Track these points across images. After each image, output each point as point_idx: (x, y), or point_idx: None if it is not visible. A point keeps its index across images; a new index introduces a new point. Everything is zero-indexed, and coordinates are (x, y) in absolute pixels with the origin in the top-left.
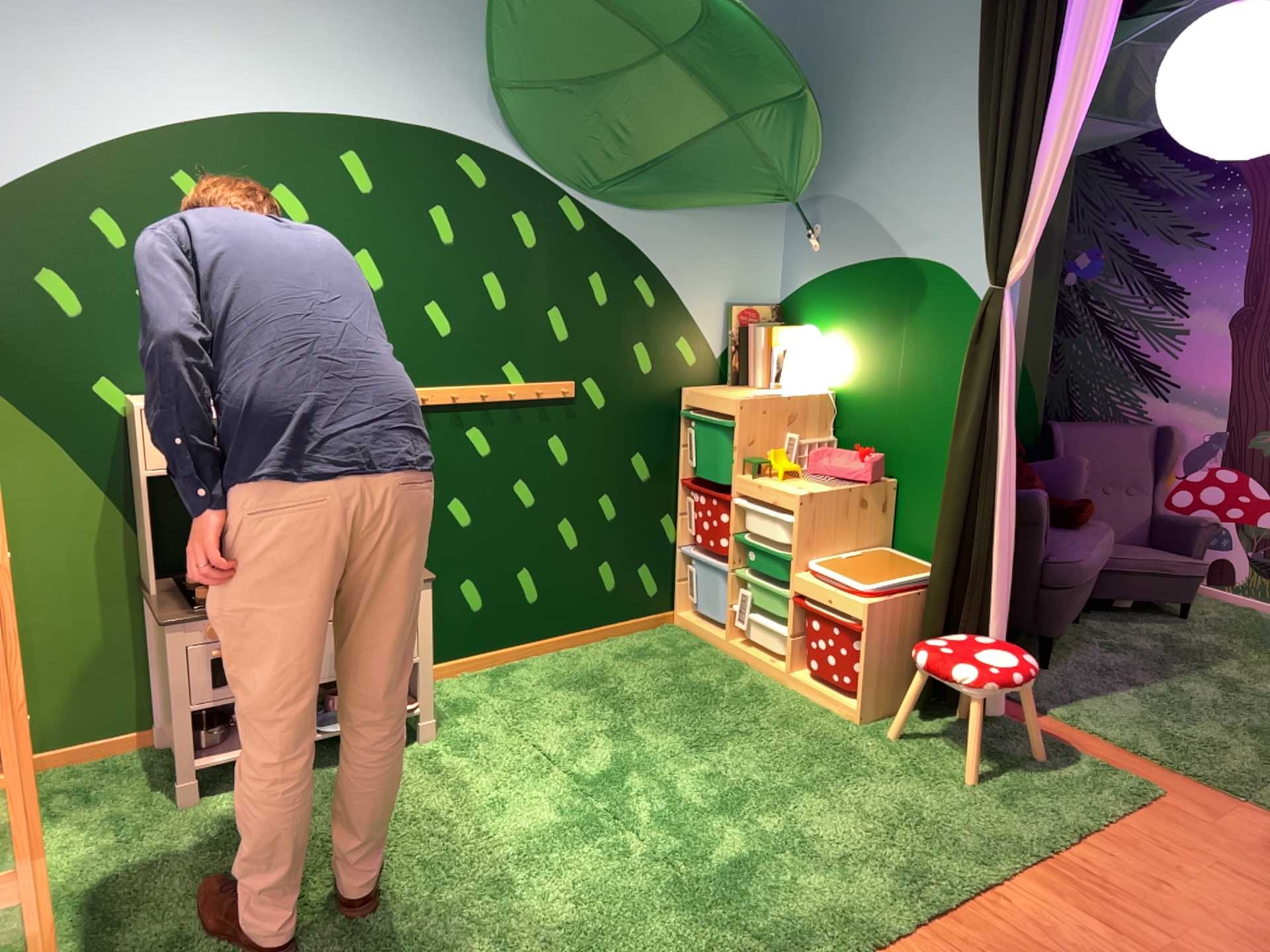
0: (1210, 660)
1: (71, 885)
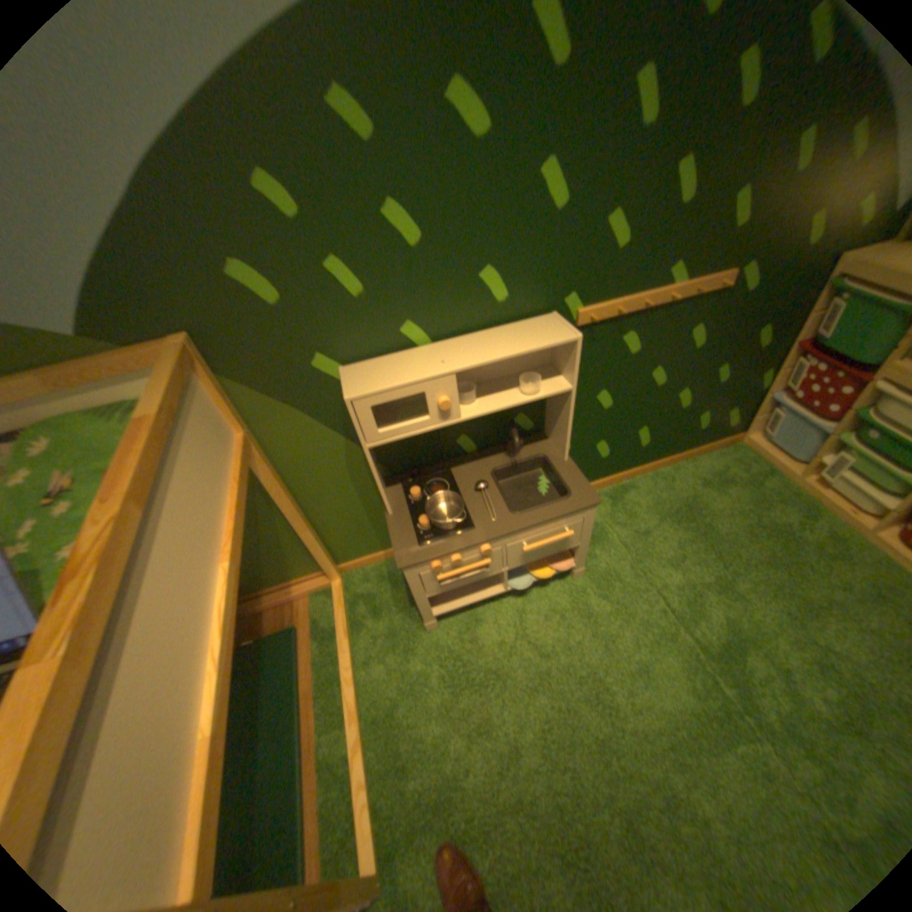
0: None
1: (373, 707)
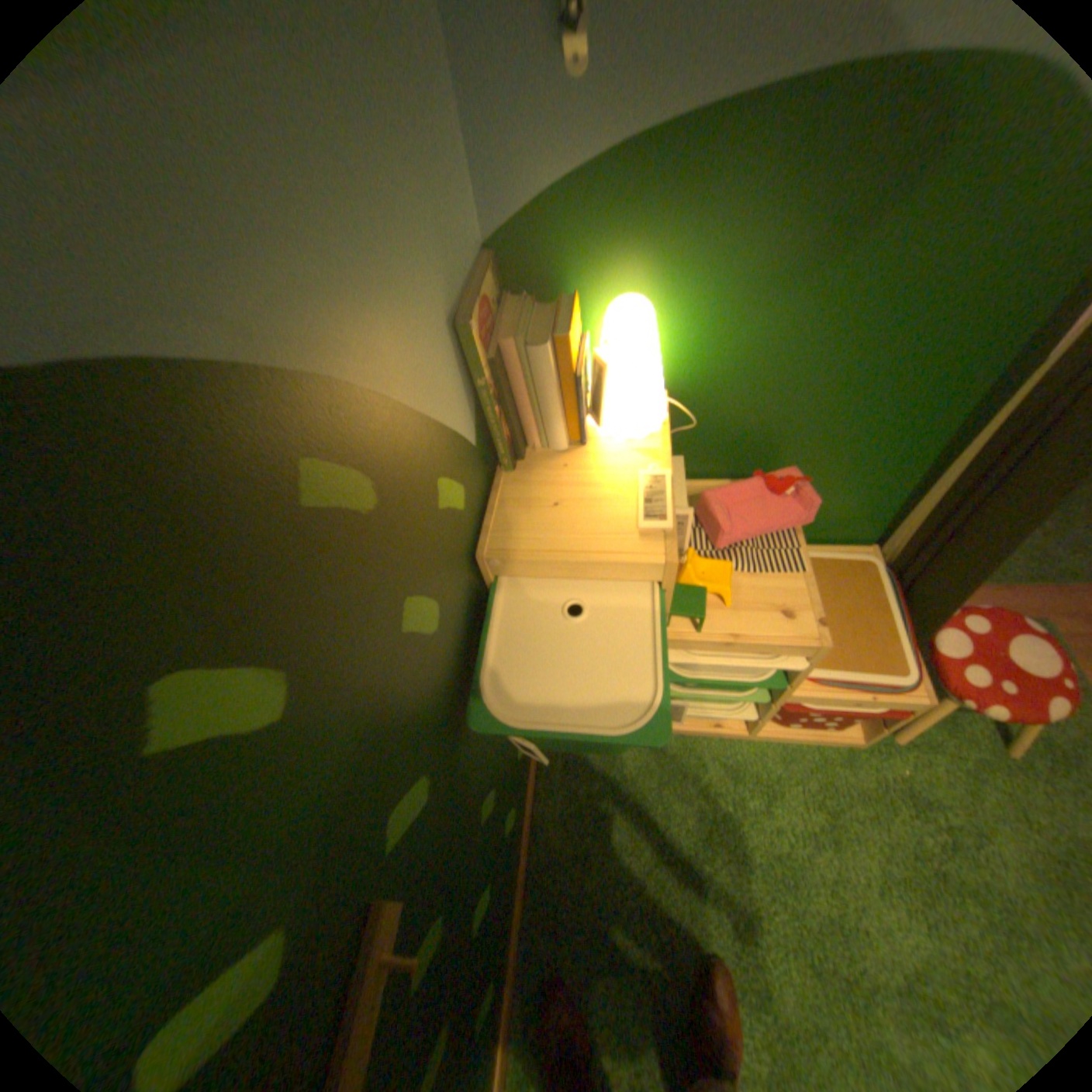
0: None
1: None
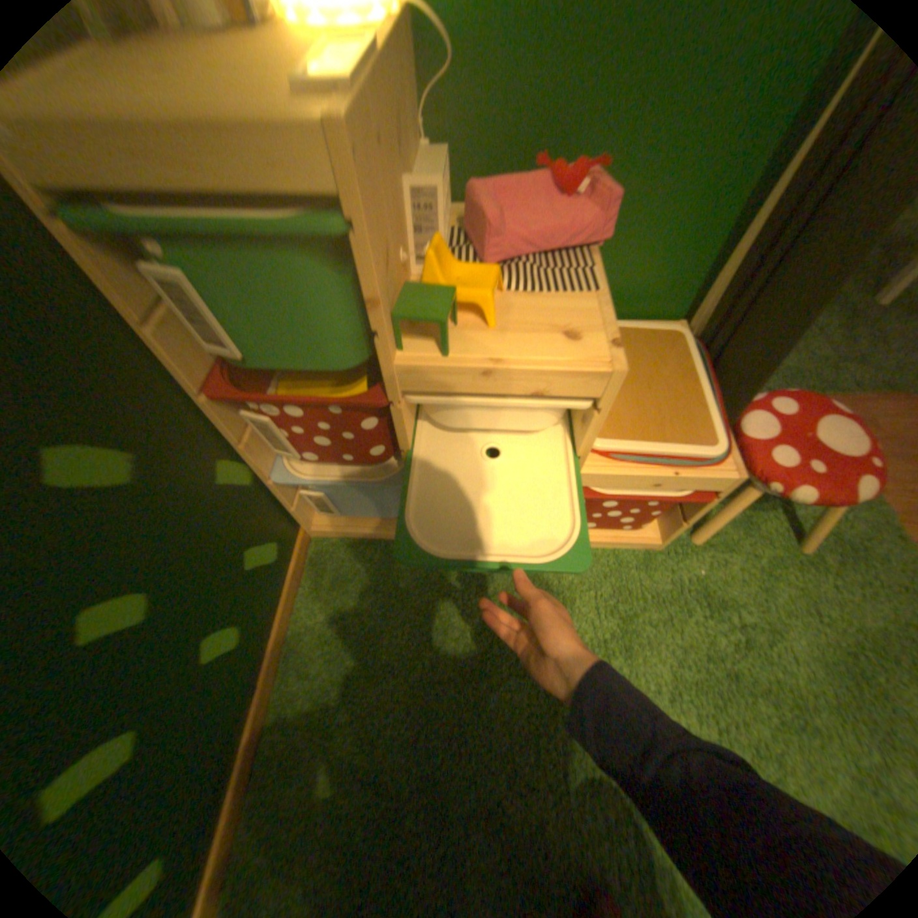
0: None
1: None
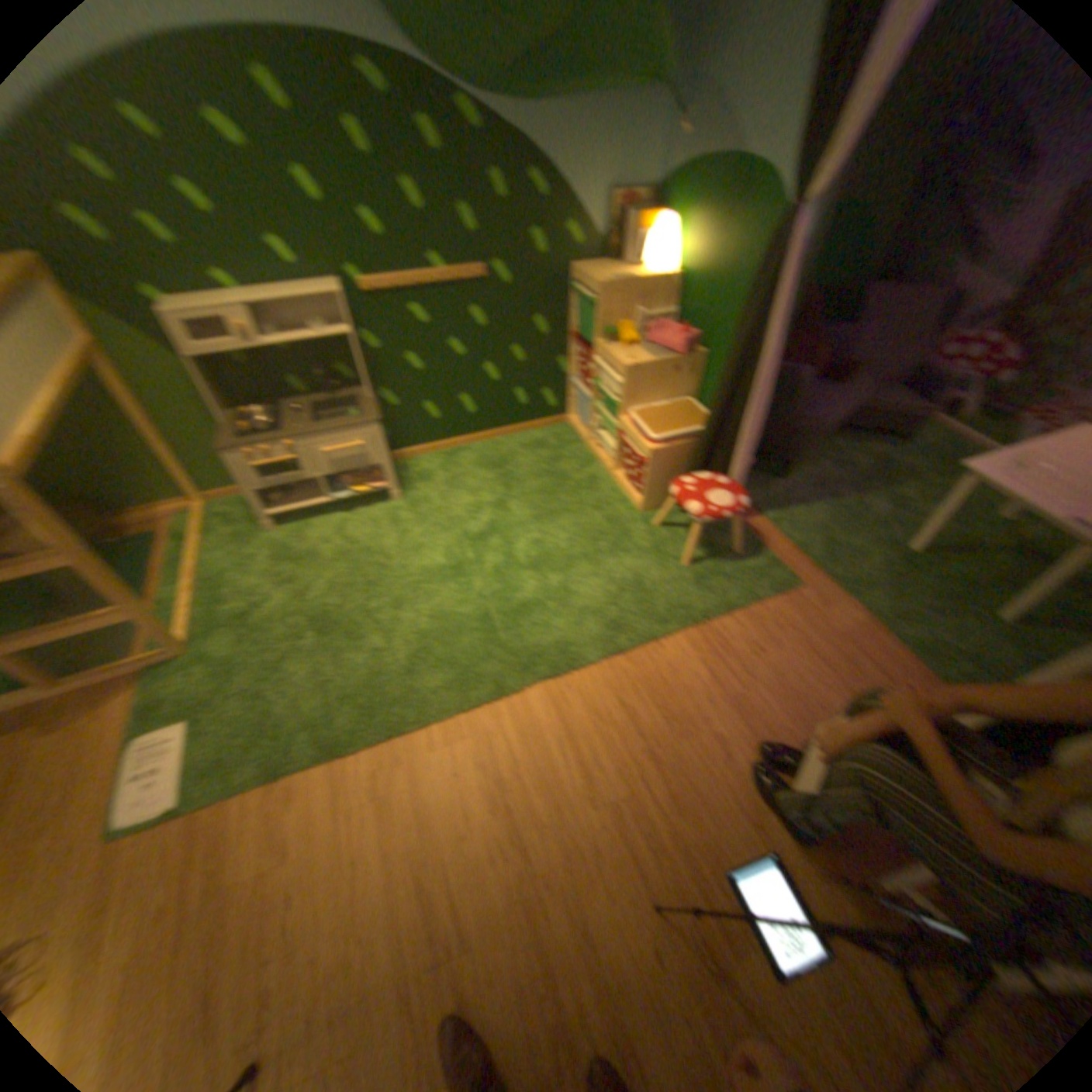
0: (903, 483)
1: (212, 574)
